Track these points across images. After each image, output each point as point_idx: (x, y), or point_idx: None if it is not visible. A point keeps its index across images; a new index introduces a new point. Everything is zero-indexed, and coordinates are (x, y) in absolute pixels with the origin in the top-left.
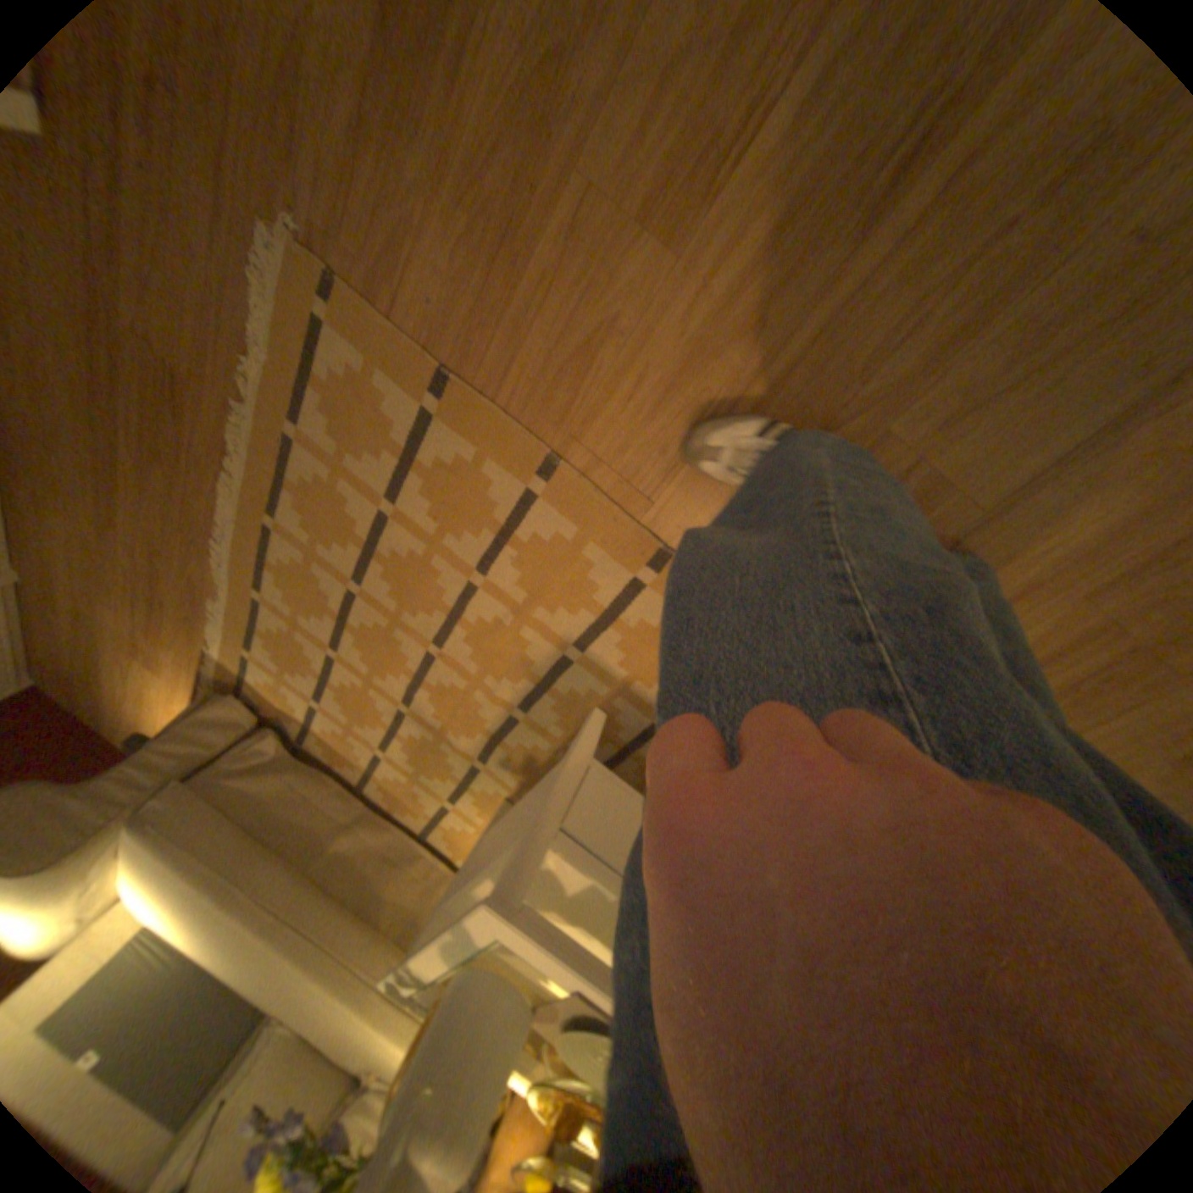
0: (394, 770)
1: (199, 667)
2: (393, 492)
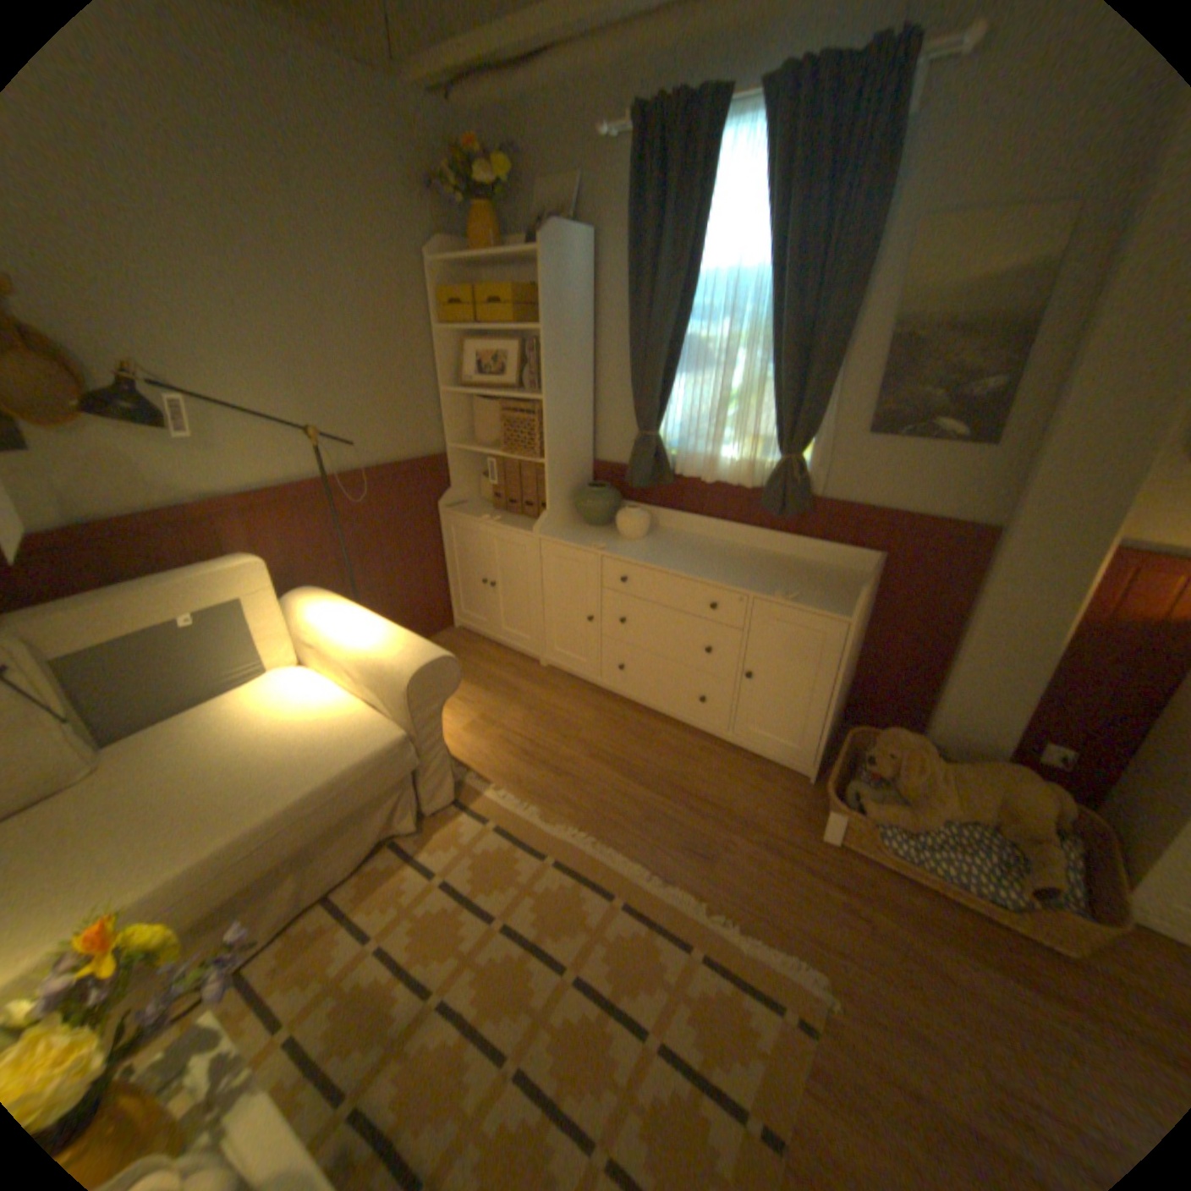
0: (344, 968)
1: (473, 777)
2: (668, 1063)
